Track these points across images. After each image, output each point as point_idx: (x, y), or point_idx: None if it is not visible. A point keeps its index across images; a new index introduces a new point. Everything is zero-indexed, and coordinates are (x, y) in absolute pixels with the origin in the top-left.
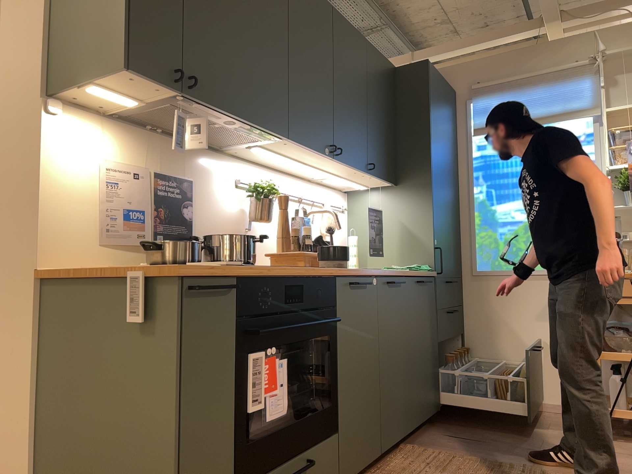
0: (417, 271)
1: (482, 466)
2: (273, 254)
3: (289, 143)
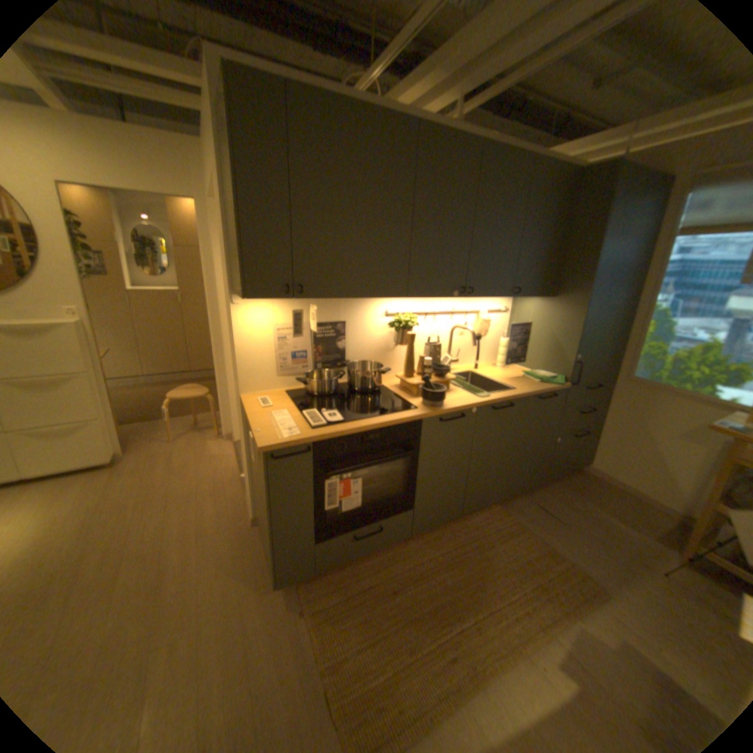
0: (546, 383)
1: (537, 551)
2: (398, 378)
3: (411, 297)
